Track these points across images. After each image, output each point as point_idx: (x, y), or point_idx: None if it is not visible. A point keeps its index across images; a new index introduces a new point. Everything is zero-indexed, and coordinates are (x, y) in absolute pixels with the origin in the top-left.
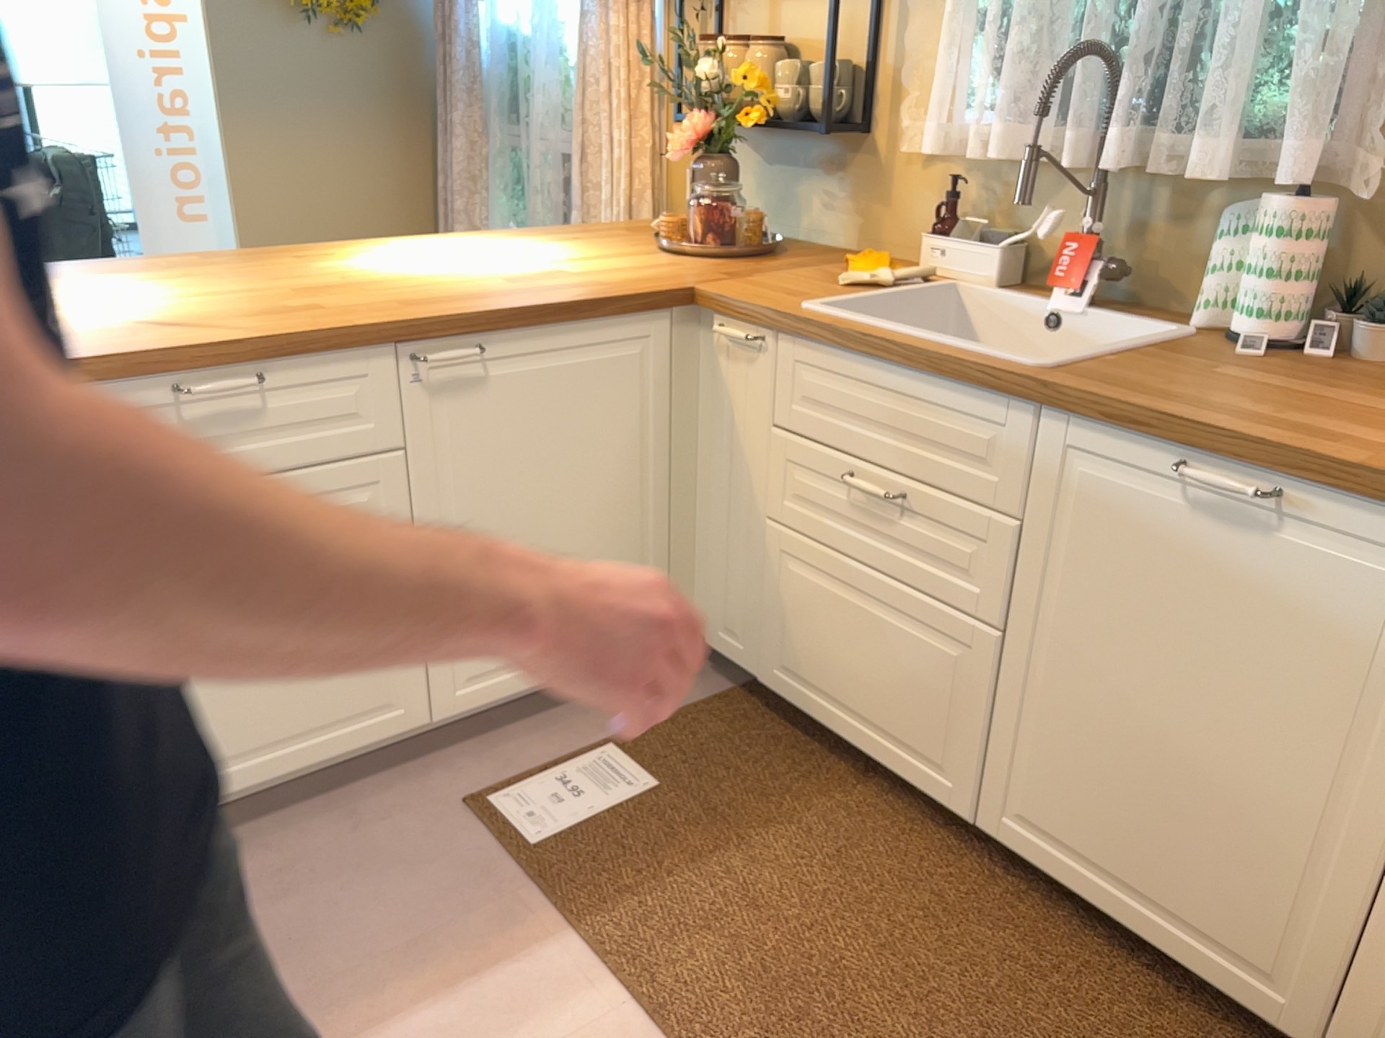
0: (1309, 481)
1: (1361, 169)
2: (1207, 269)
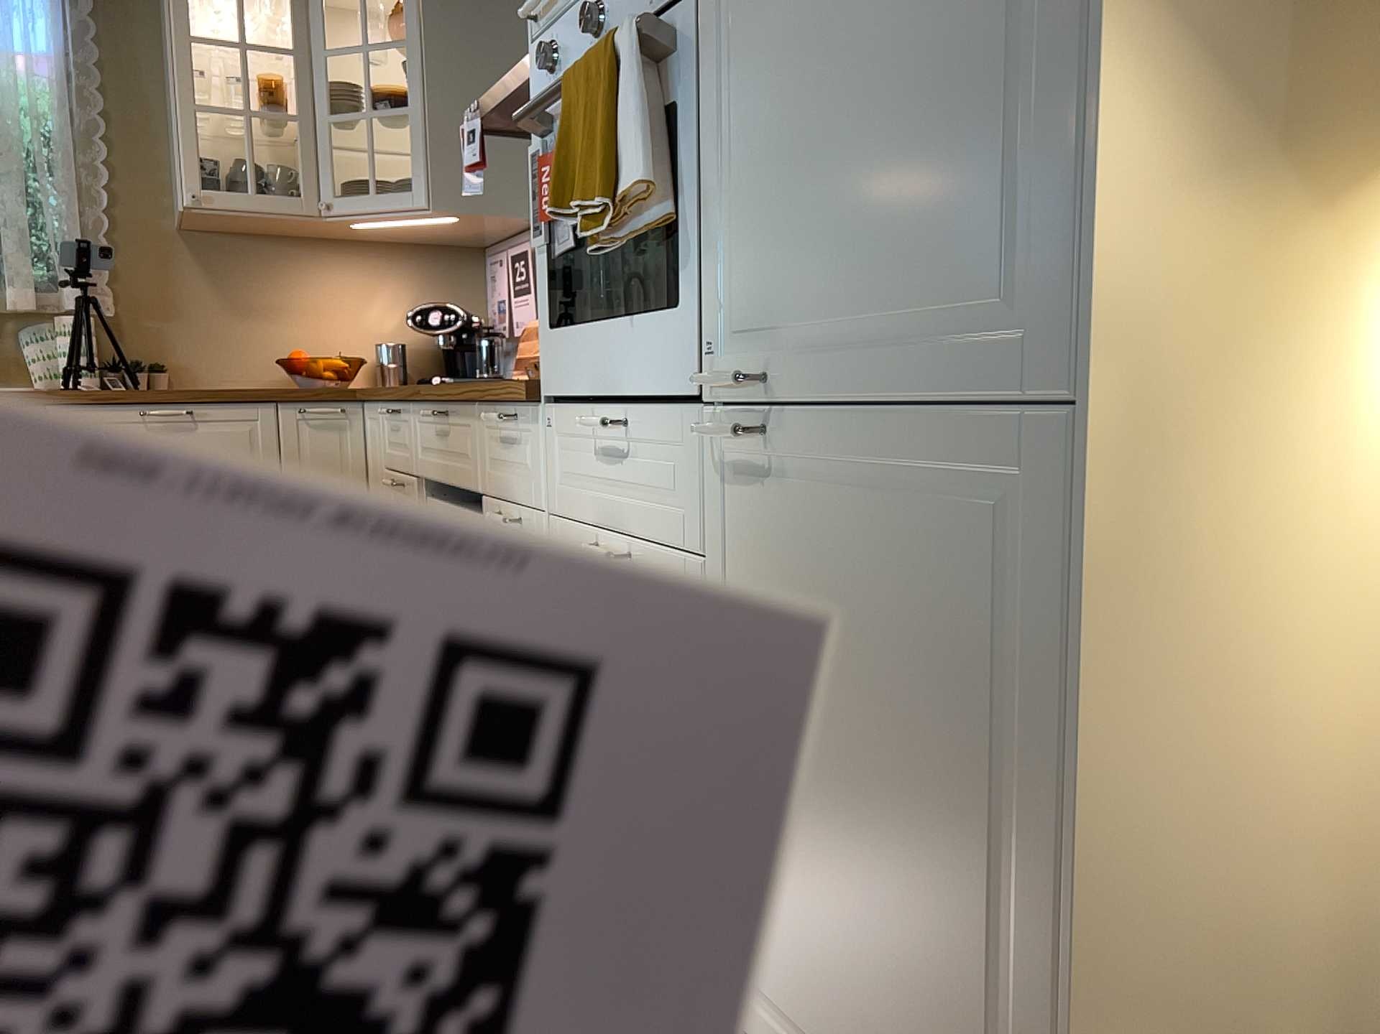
0: (202, 401)
1: (100, 302)
2: (31, 360)
